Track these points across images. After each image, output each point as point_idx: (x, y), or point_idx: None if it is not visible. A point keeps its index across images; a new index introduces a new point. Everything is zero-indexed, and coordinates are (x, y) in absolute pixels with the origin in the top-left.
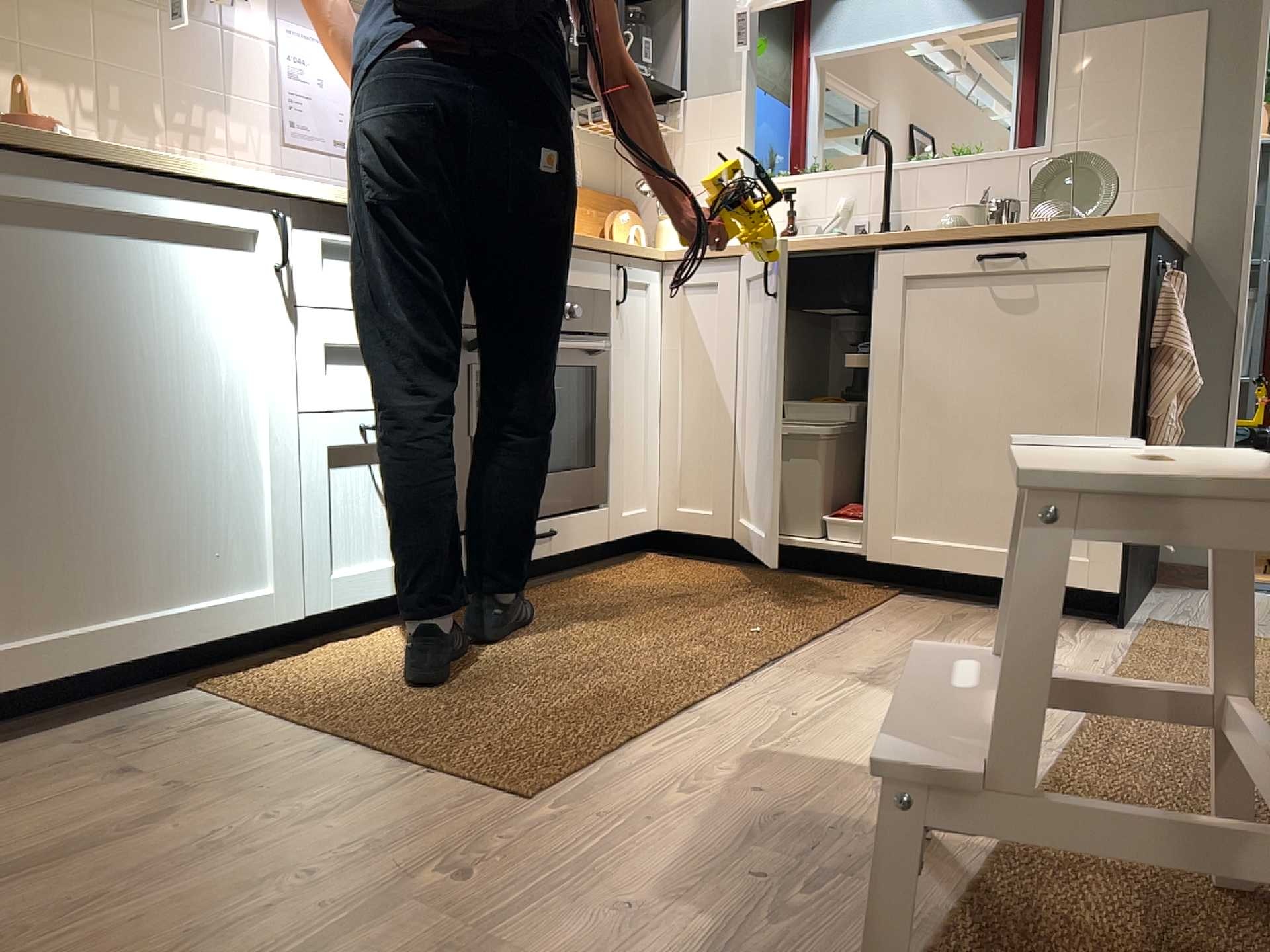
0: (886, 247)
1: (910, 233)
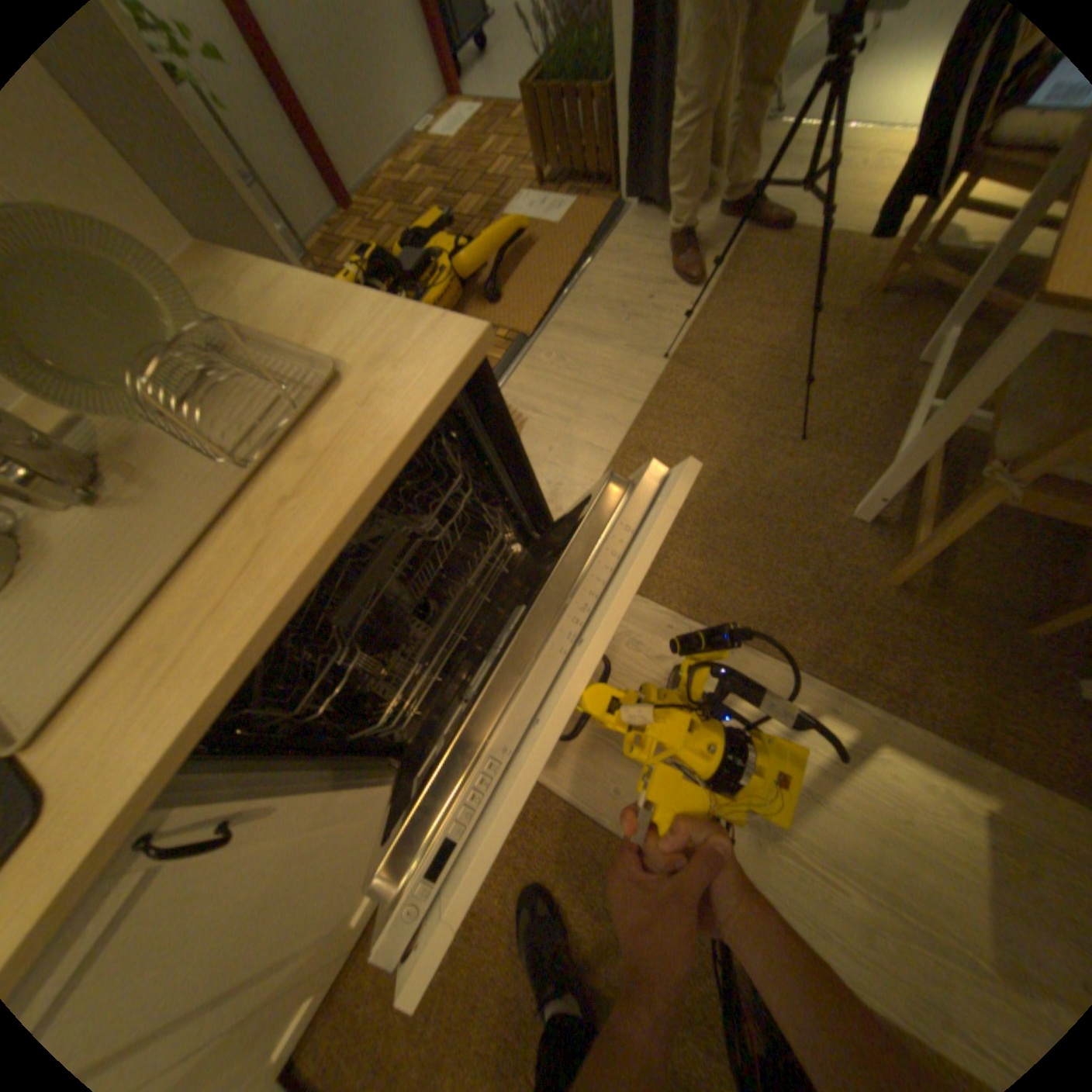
0: (152, 802)
1: (166, 741)
